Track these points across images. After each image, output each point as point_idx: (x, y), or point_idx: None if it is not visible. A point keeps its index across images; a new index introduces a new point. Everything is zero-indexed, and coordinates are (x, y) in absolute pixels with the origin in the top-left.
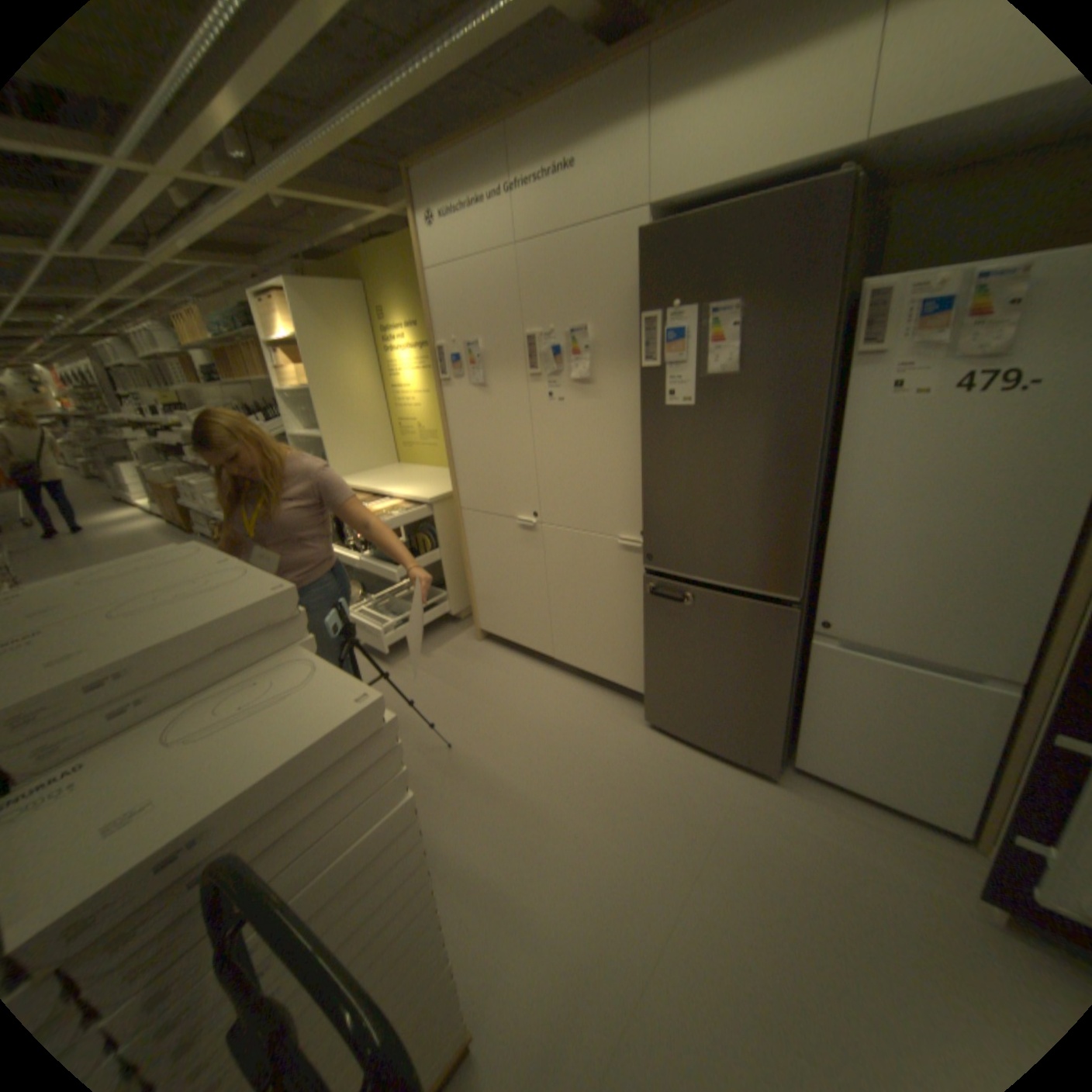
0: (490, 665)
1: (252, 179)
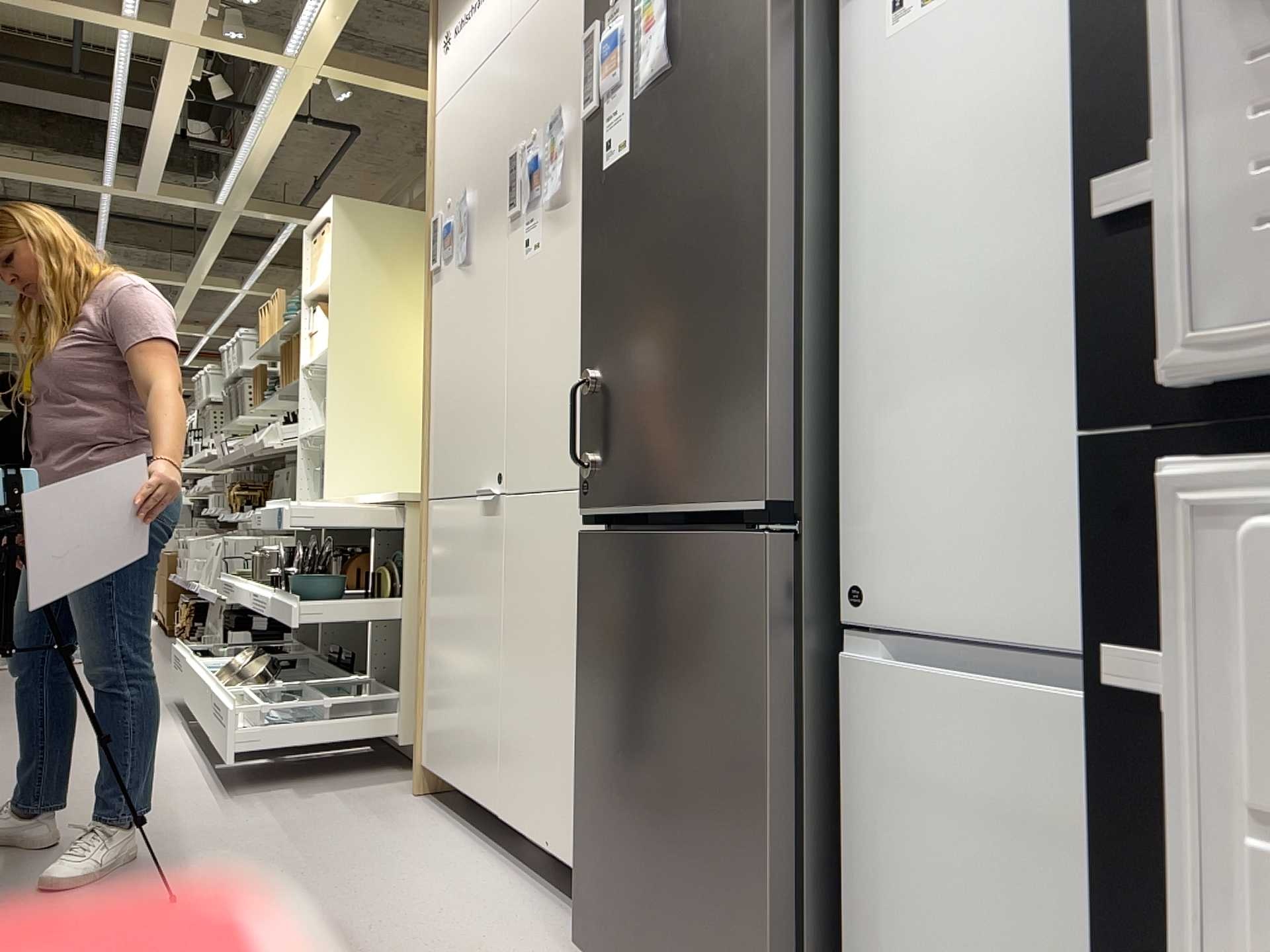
0: (390, 826)
1: (292, 52)
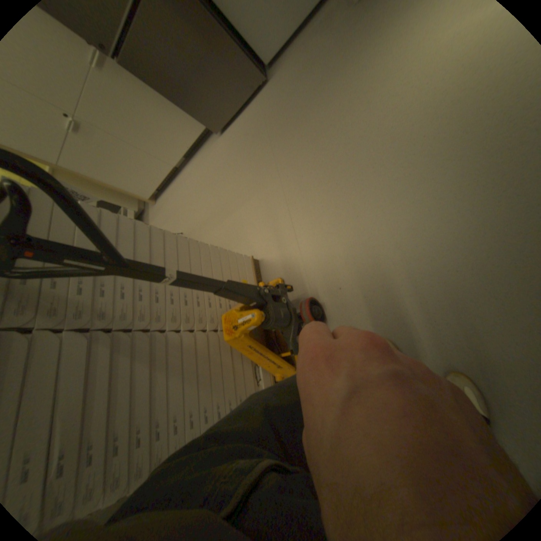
0: (166, 202)
1: None
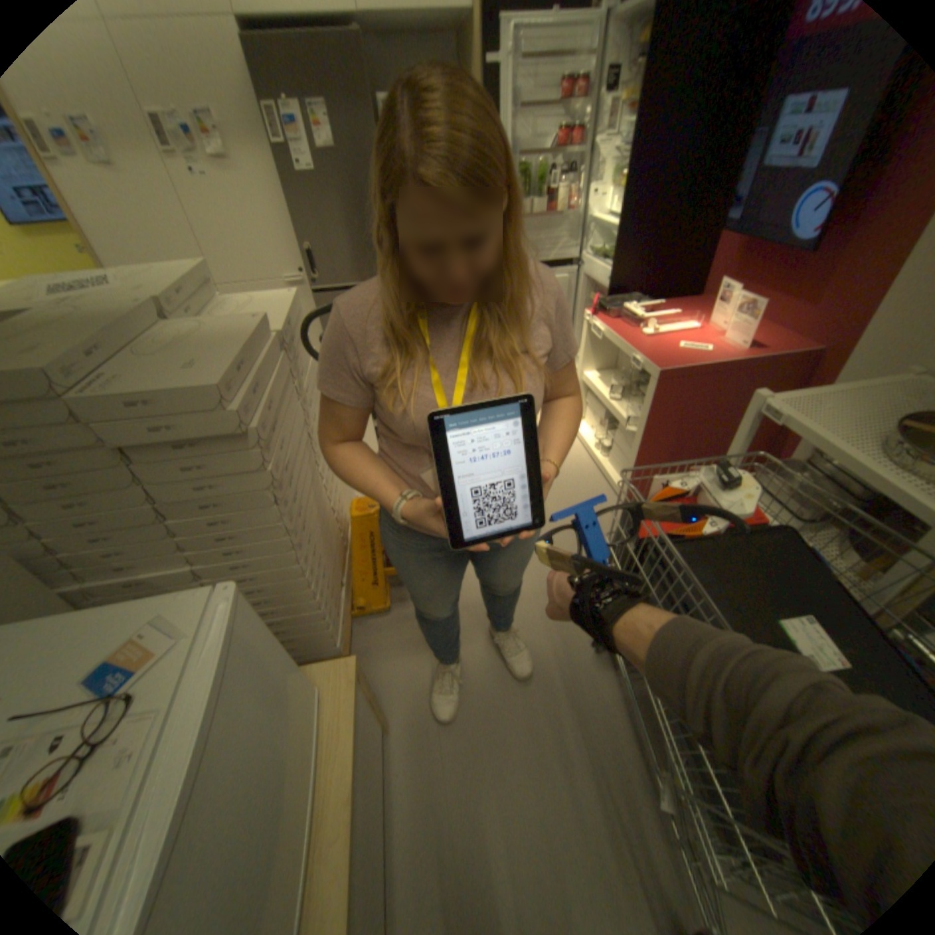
0: None
1: None
